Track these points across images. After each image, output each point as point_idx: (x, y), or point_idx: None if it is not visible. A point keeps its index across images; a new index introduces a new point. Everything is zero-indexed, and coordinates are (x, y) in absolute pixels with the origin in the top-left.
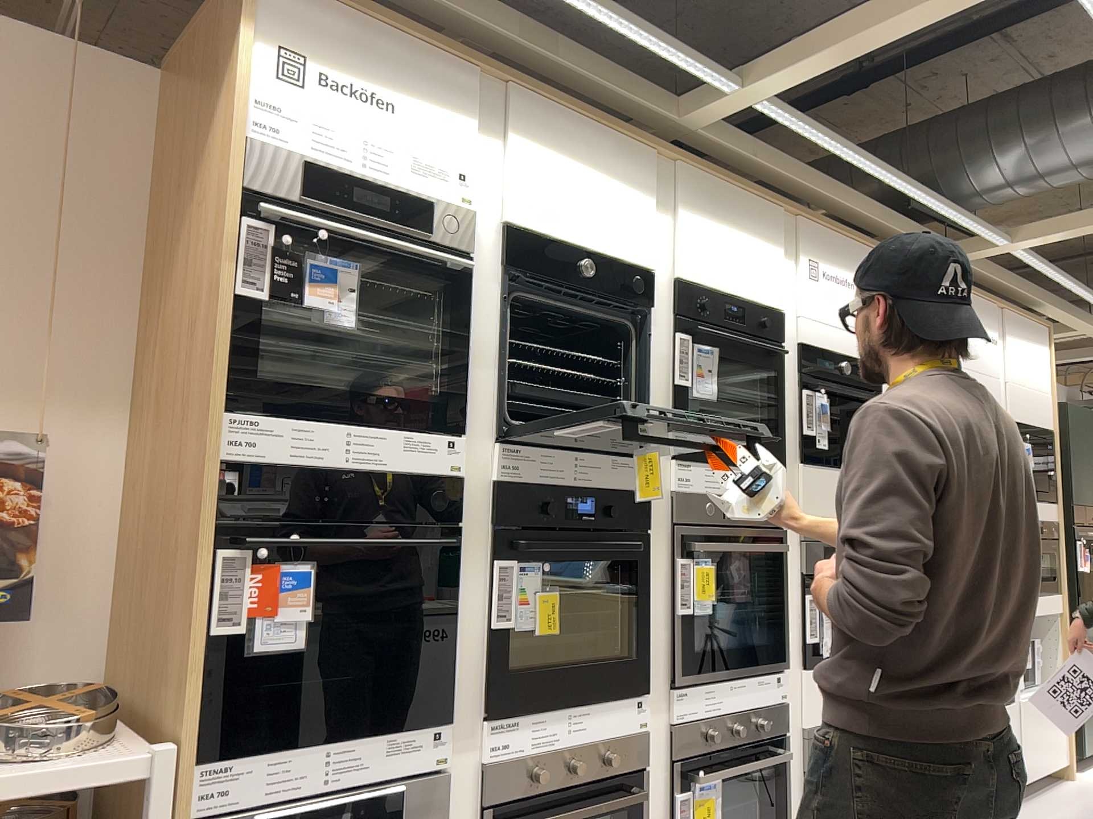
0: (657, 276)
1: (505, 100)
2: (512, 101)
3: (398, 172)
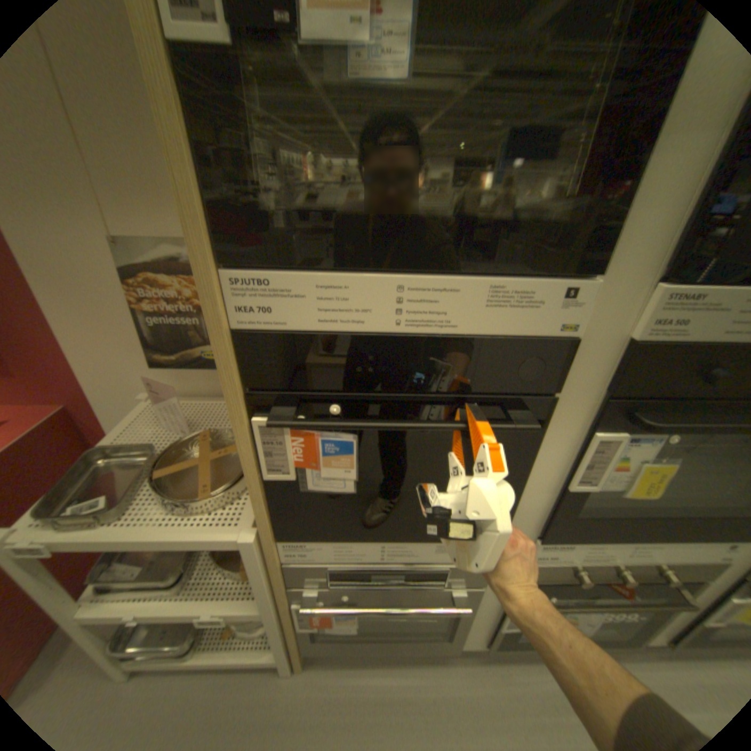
0: None
1: None
2: None
3: None
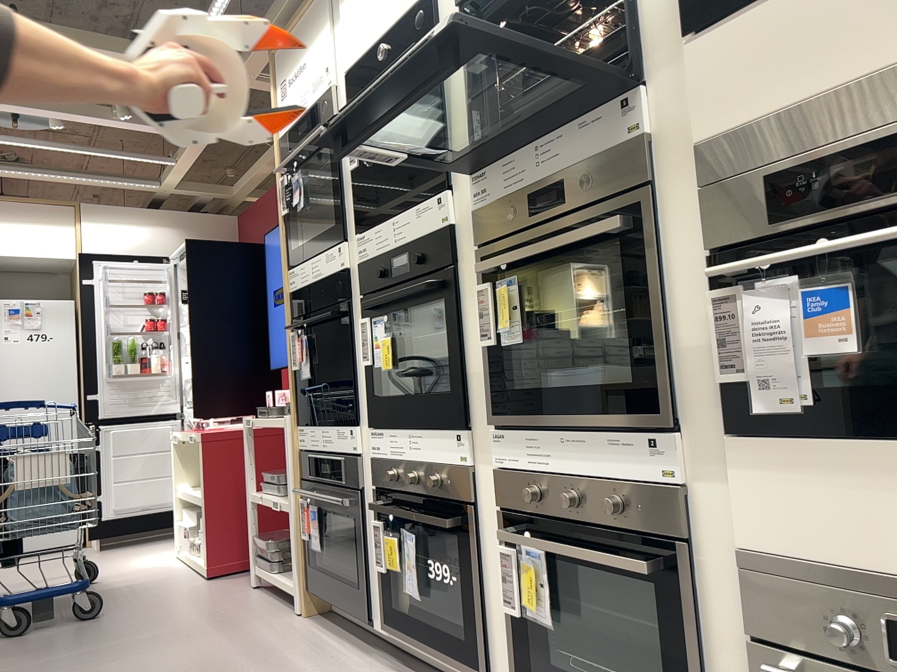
0: None
1: None
2: None
3: (306, 98)
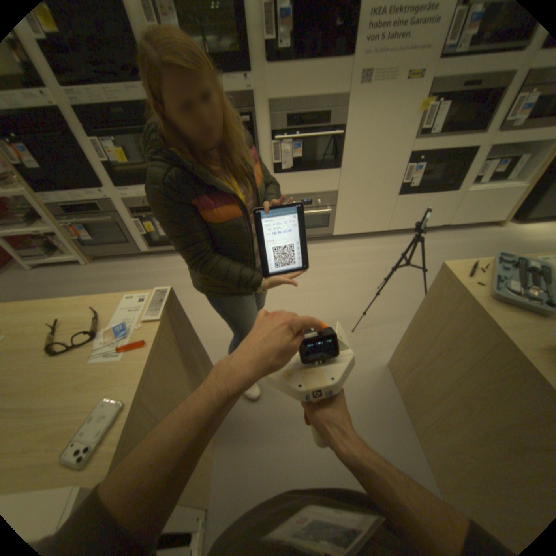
0: None
1: None
2: None
3: None
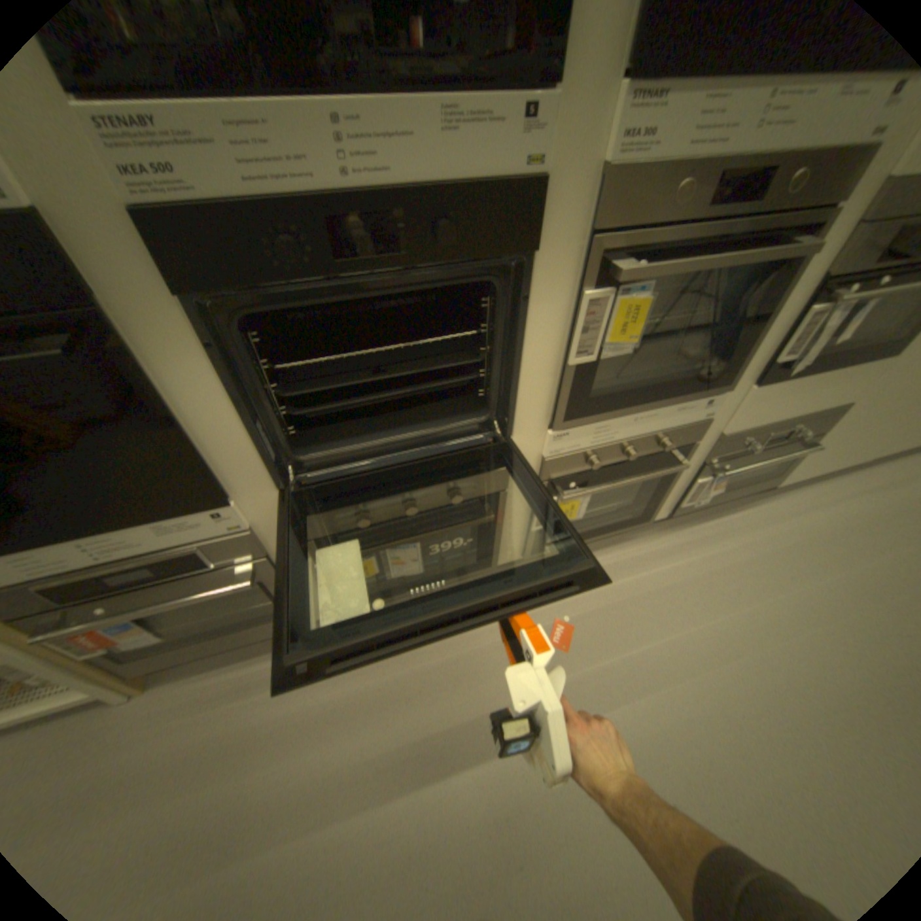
0: None
1: None
2: None
3: None
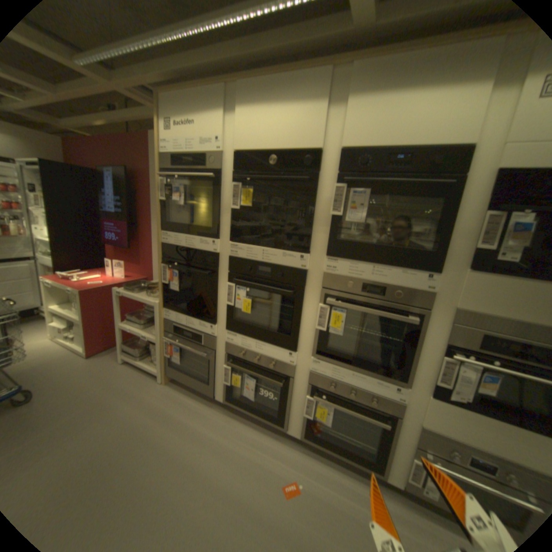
0: (332, 147)
1: (235, 84)
2: (237, 83)
3: (192, 143)
